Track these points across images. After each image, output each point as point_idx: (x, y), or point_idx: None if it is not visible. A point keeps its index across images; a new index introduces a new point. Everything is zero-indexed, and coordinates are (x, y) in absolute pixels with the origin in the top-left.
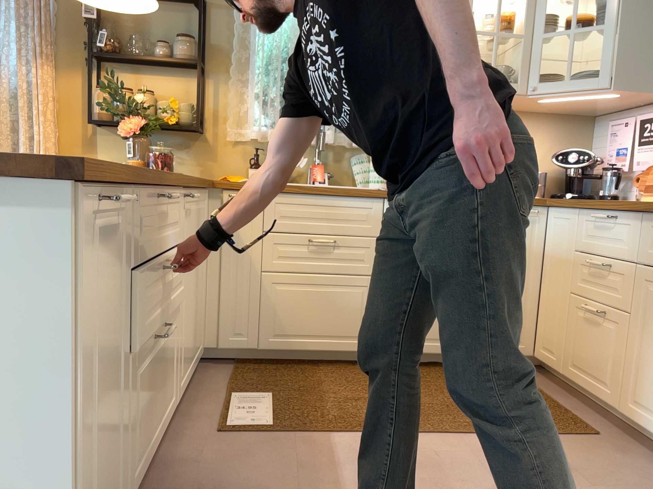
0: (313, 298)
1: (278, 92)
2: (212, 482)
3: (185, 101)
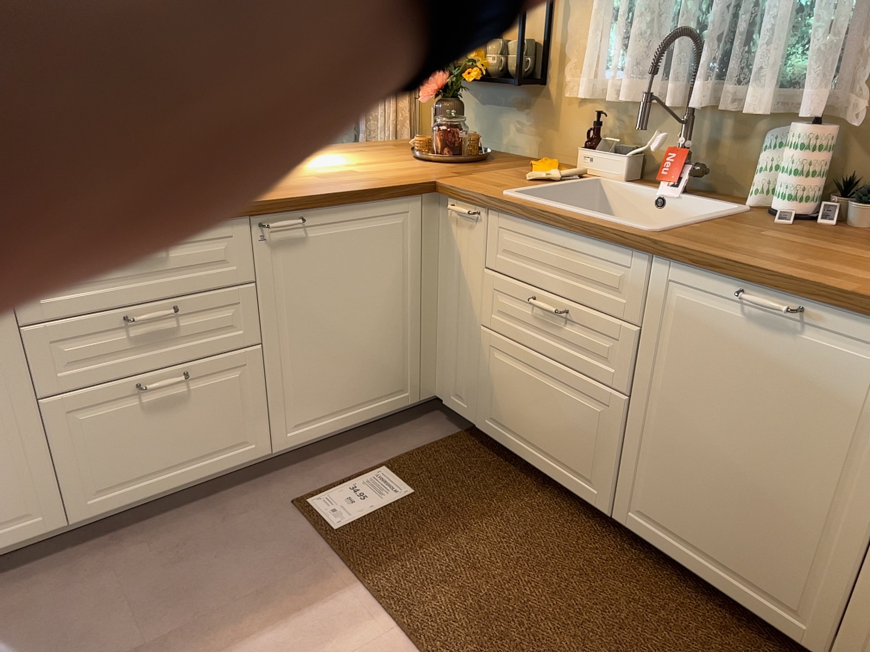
0: (535, 388)
1: (645, 7)
2: (203, 546)
3: (527, 36)
